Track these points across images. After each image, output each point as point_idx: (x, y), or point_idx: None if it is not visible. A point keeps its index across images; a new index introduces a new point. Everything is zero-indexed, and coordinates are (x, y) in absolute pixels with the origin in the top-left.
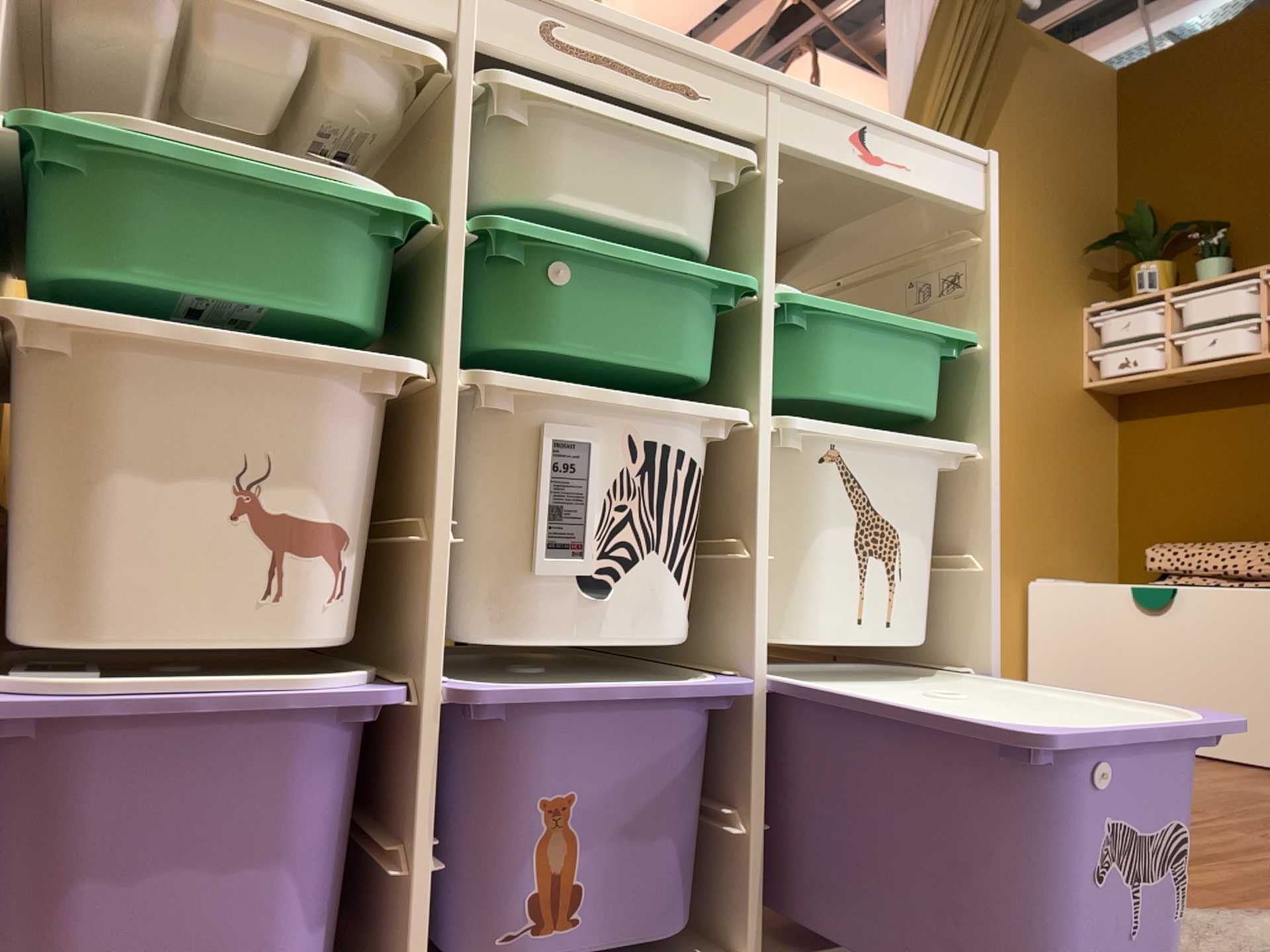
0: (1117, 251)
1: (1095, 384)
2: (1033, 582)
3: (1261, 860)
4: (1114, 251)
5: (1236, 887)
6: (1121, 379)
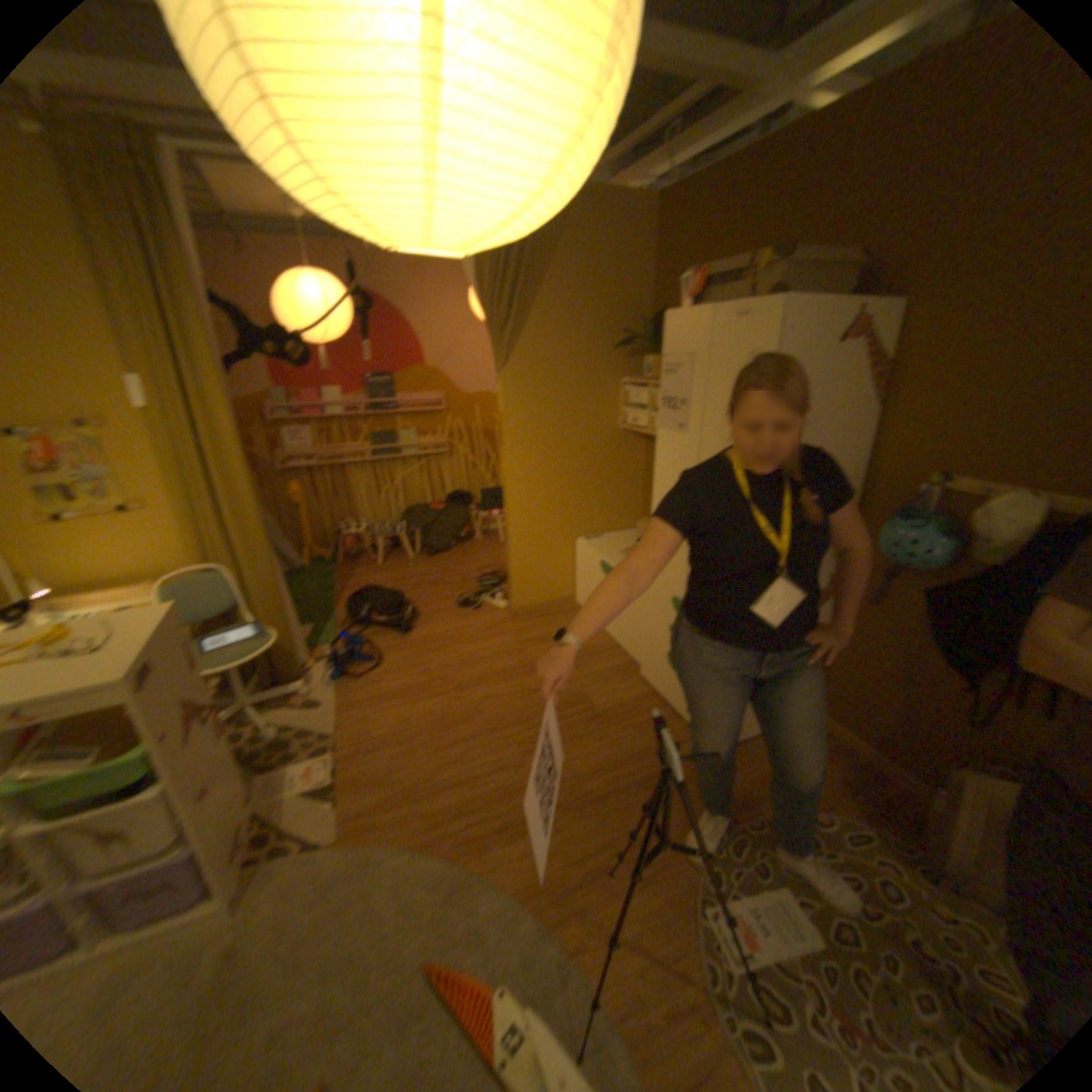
0: (638, 346)
1: (626, 429)
2: (576, 545)
3: (482, 793)
4: (637, 346)
5: (433, 826)
6: (634, 431)
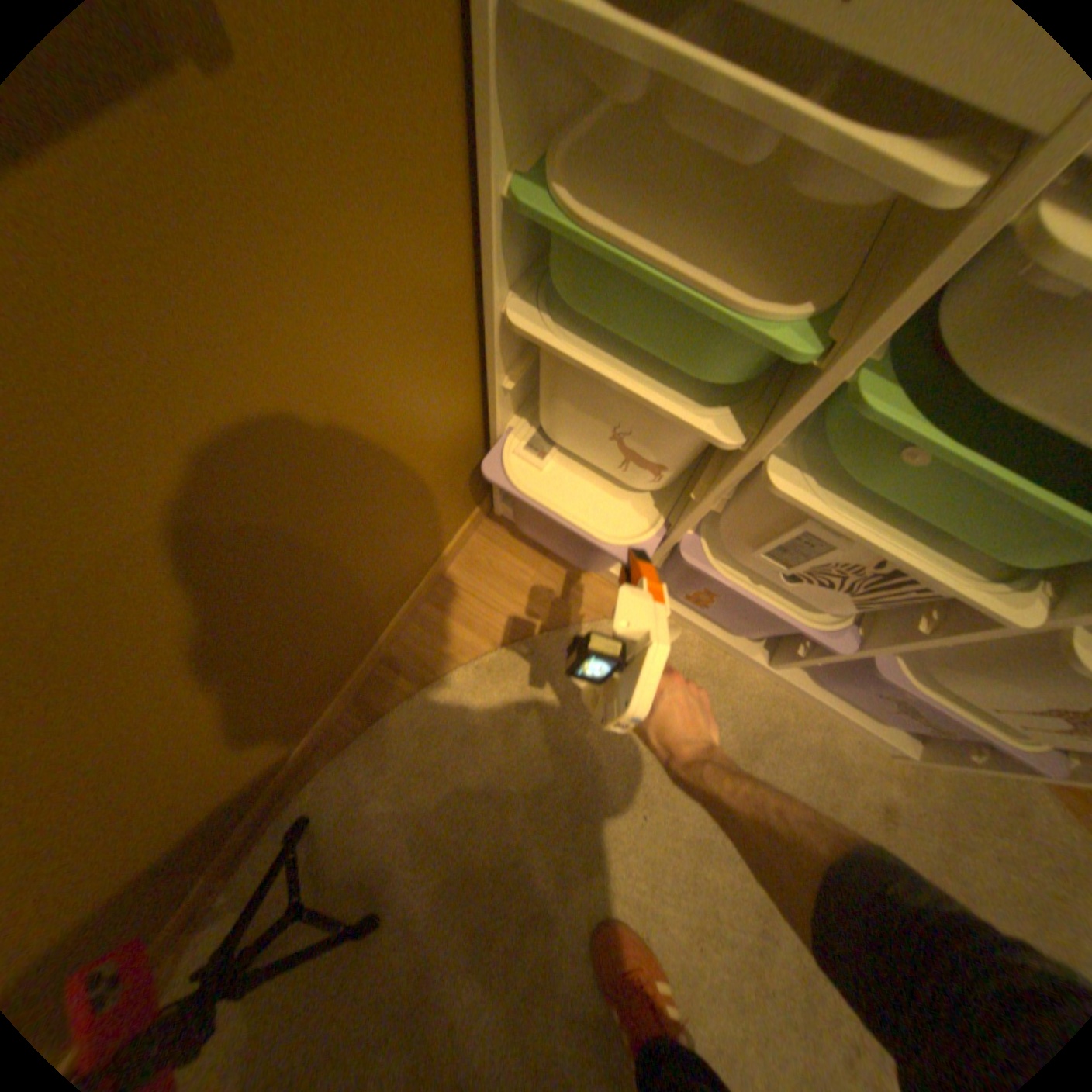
0: None
1: None
2: None
3: None
4: None
5: None
6: None
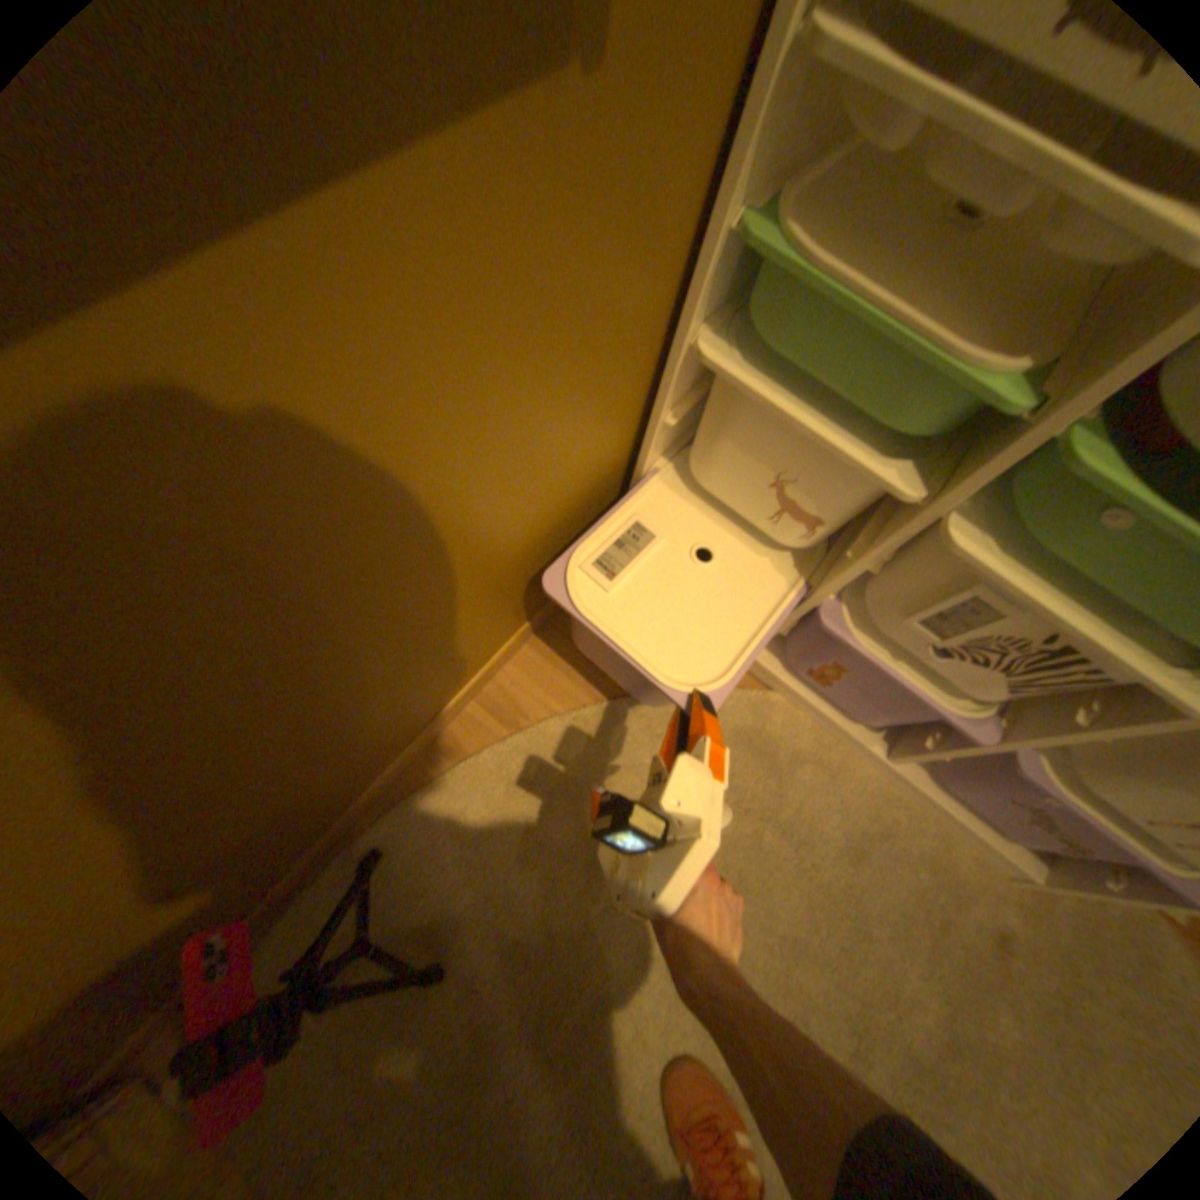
0: None
1: None
2: None
3: None
4: None
5: None
6: None
